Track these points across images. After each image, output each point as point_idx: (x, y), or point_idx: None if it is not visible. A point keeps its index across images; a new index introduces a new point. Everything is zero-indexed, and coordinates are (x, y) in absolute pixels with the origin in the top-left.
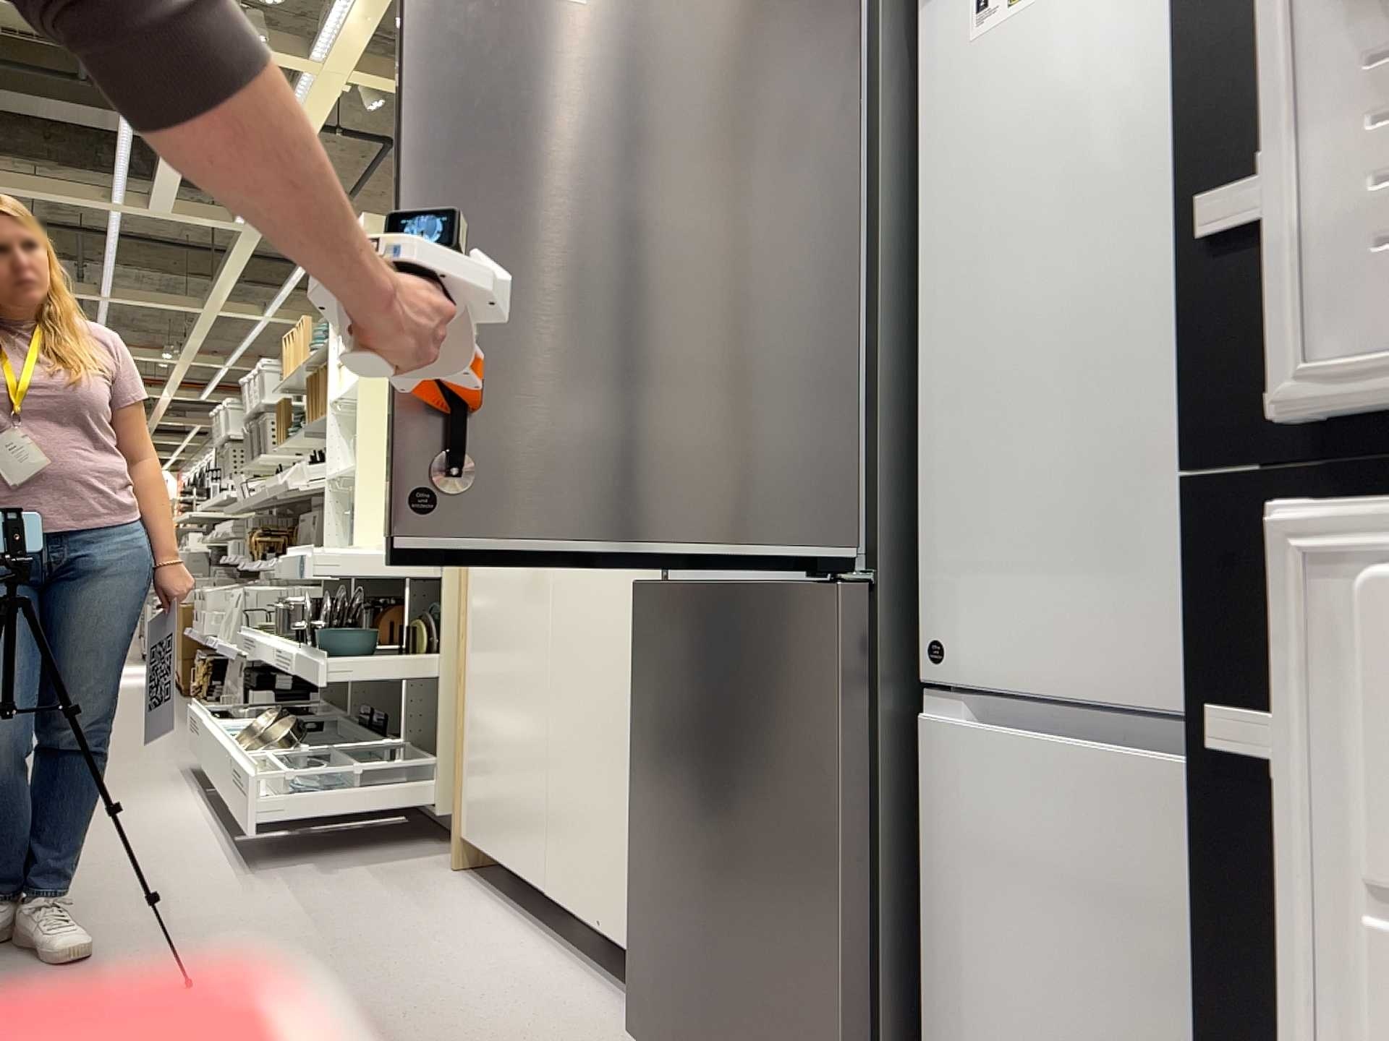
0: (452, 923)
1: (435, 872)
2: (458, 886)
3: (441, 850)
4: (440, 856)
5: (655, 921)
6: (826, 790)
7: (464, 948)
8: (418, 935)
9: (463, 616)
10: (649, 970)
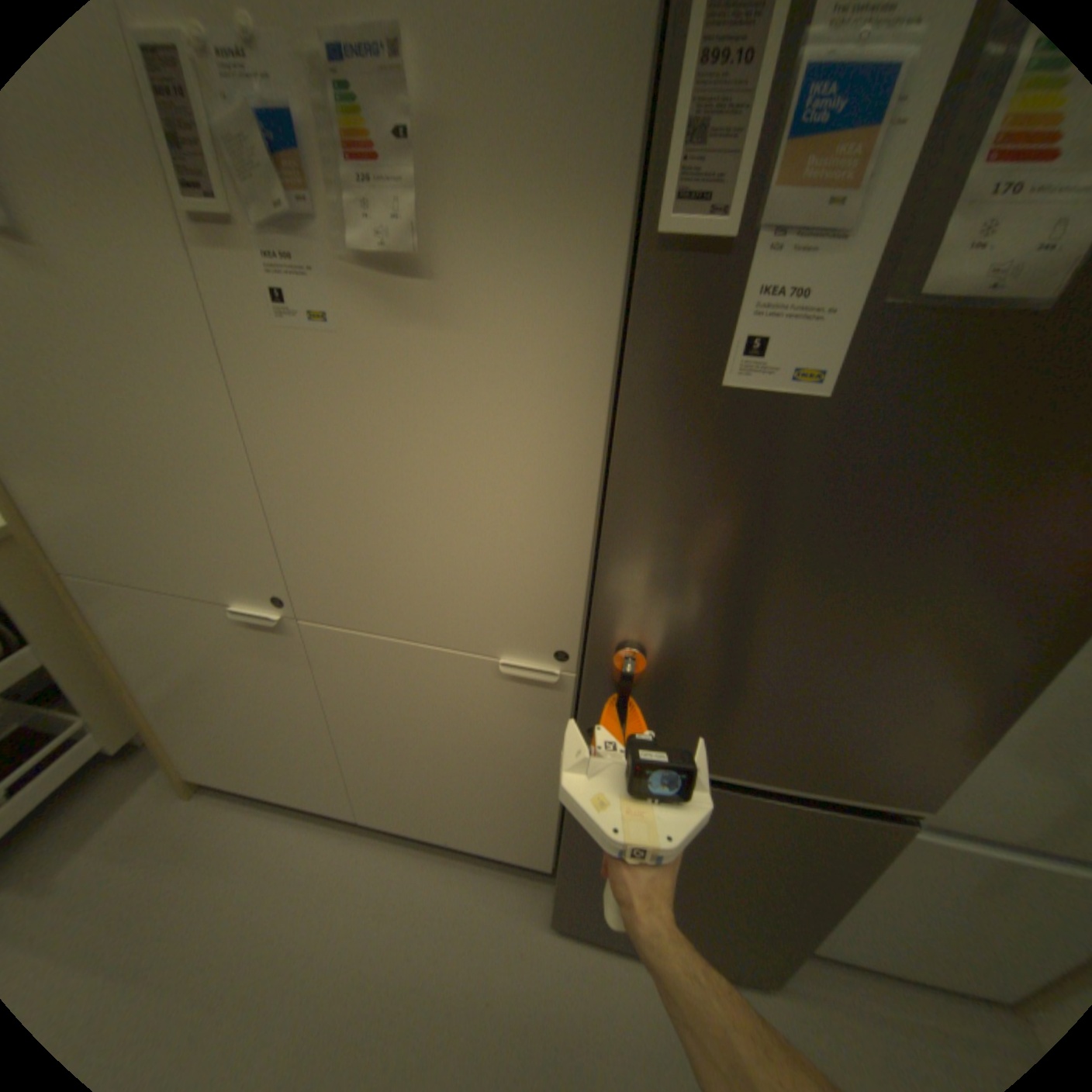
0: (267, 873)
1: (167, 810)
2: (214, 817)
3: (135, 774)
4: (146, 785)
5: (584, 891)
6: (843, 894)
7: (317, 900)
8: (257, 913)
9: (91, 636)
10: (562, 897)
